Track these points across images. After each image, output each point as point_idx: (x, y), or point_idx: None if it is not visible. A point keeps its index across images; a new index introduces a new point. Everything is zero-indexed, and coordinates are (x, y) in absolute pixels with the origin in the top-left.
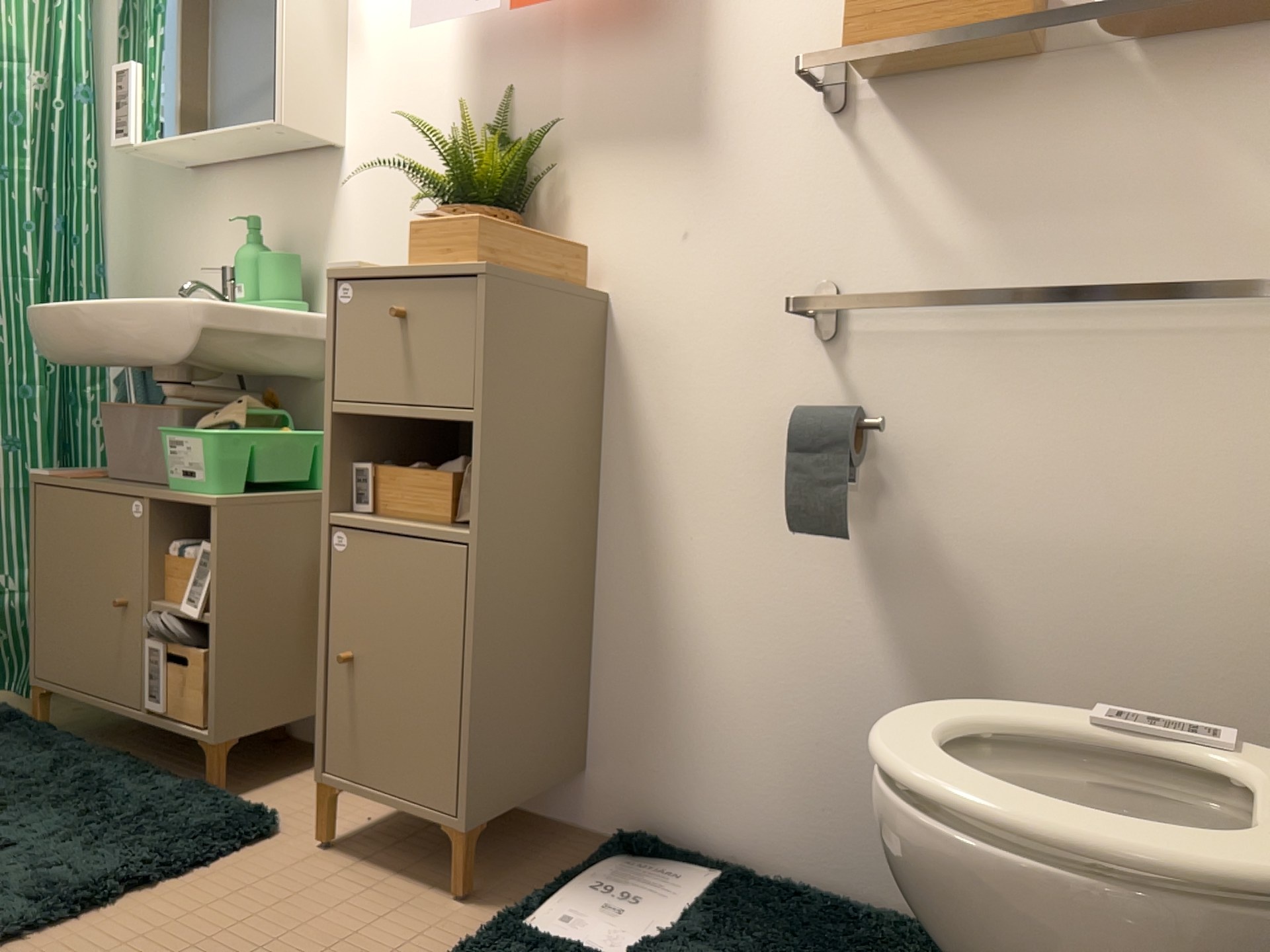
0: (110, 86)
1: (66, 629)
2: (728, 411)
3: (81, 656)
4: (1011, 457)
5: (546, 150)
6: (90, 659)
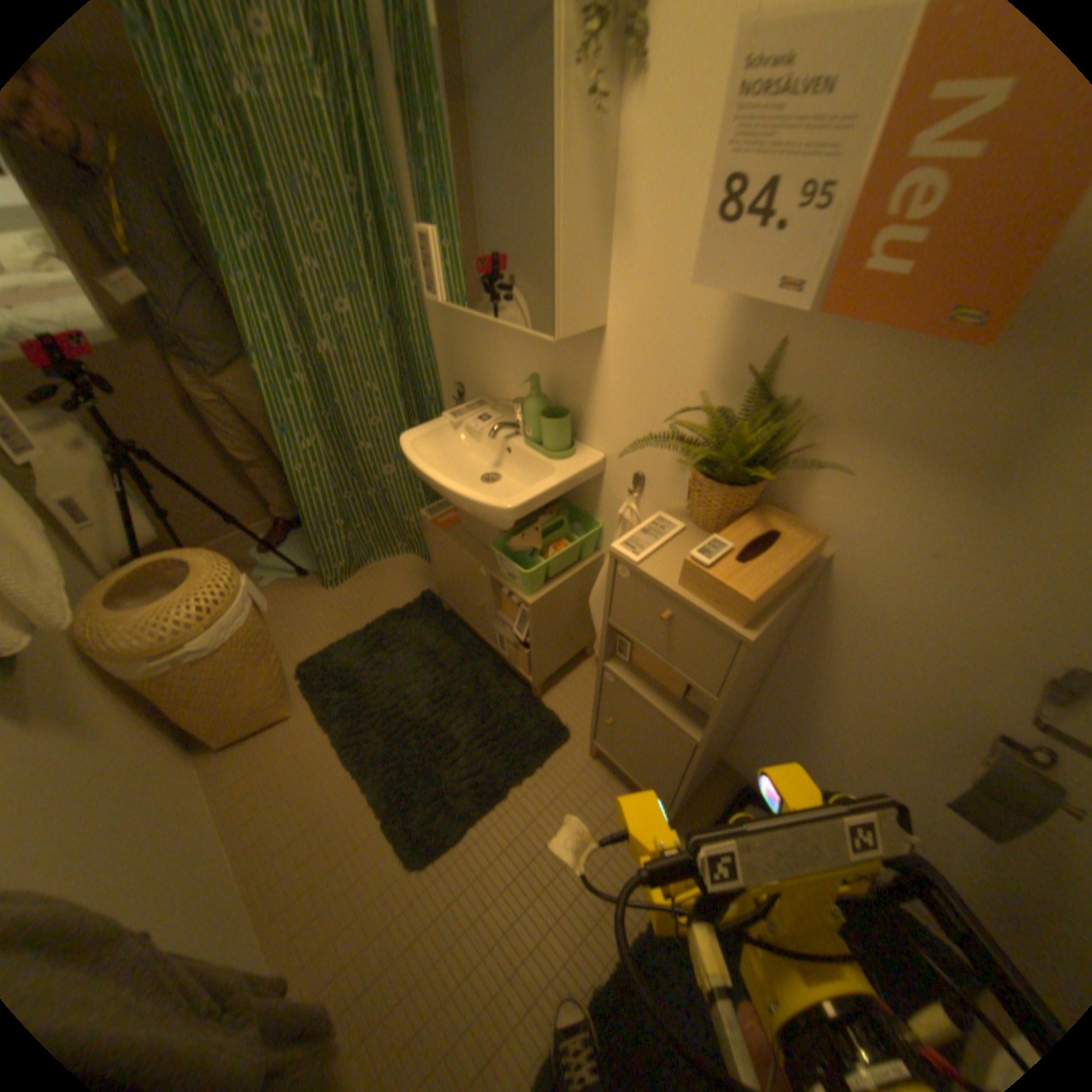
0: (398, 177)
1: (448, 588)
2: (917, 680)
3: (458, 604)
4: None
5: (808, 410)
6: (462, 608)
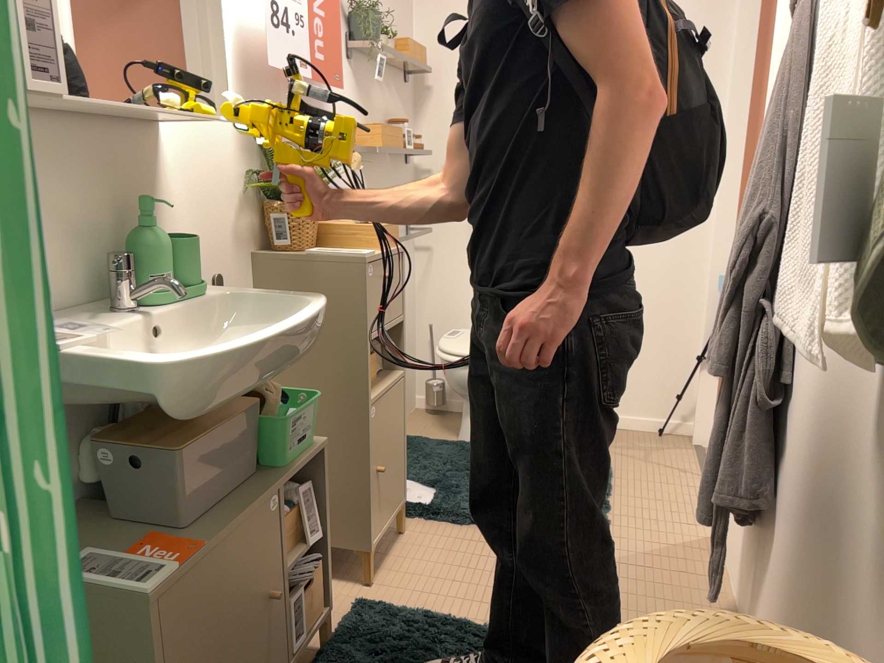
0: None
1: None
2: None
3: None
4: None
5: None
6: None
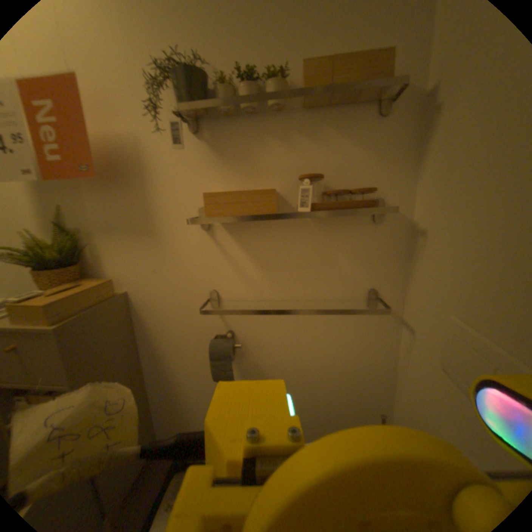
0: None
1: None
2: (185, 332)
3: None
4: (284, 344)
5: (81, 232)
6: None
